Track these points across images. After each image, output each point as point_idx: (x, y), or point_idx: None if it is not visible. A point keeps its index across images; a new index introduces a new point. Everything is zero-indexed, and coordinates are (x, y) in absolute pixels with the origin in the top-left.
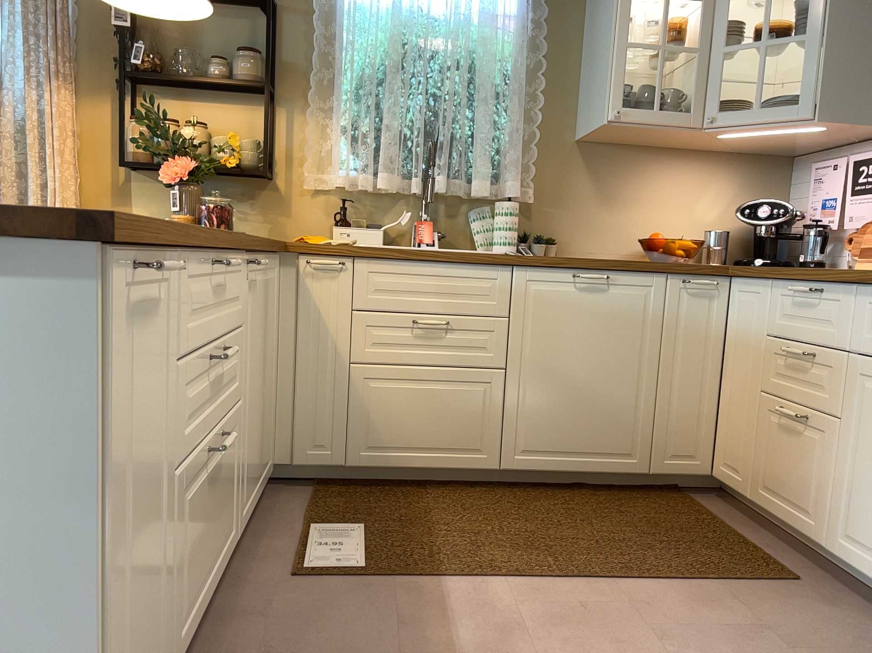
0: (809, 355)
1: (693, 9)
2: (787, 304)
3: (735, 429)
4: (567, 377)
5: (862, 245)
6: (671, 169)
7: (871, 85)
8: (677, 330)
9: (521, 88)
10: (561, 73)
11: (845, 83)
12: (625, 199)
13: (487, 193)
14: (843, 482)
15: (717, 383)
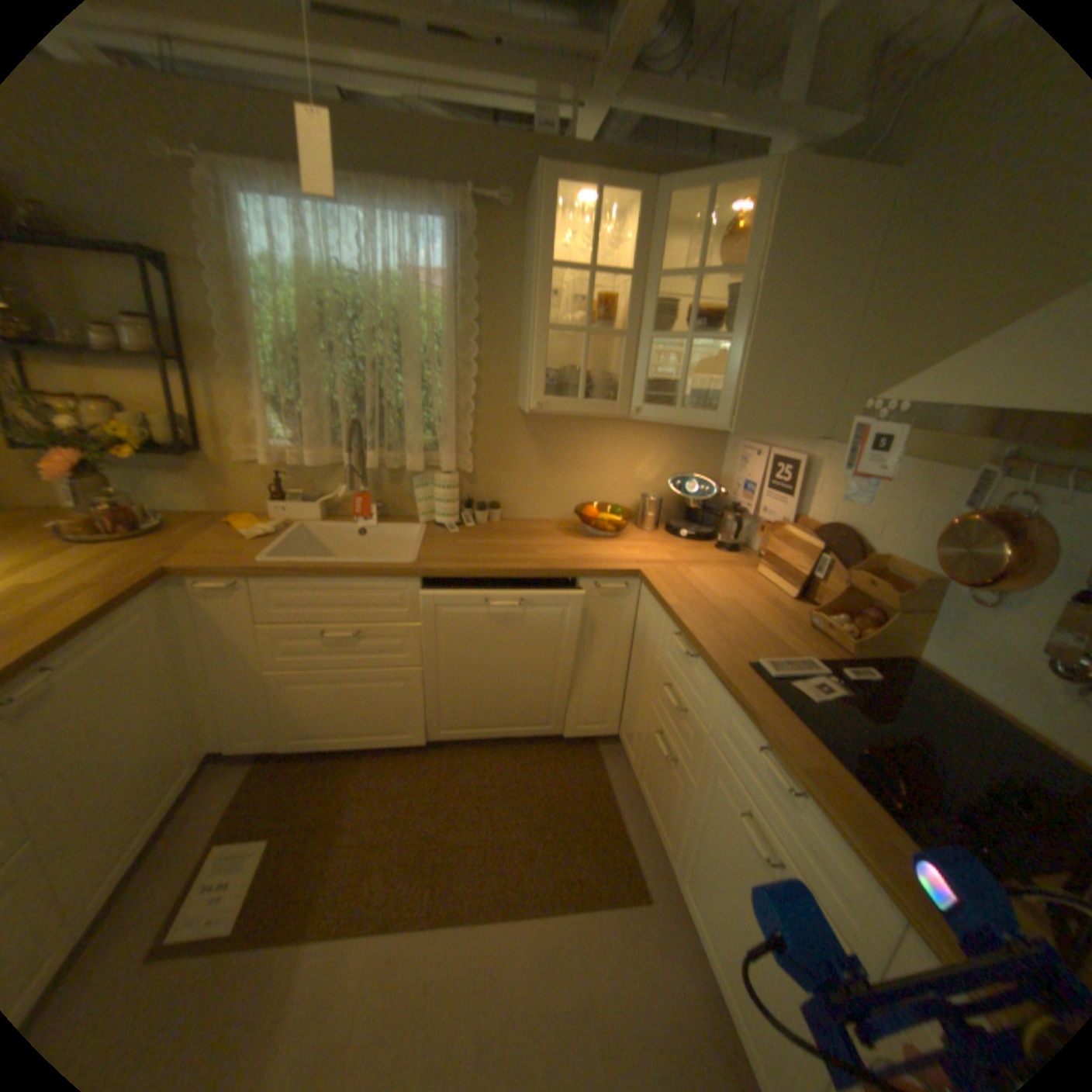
0: (681, 713)
1: (630, 278)
2: (674, 644)
3: (634, 715)
4: (484, 671)
5: (769, 544)
6: (612, 436)
7: (793, 395)
8: (588, 627)
9: (454, 357)
10: (500, 337)
11: (766, 393)
12: (568, 465)
13: (421, 472)
14: (693, 842)
15: (625, 667)
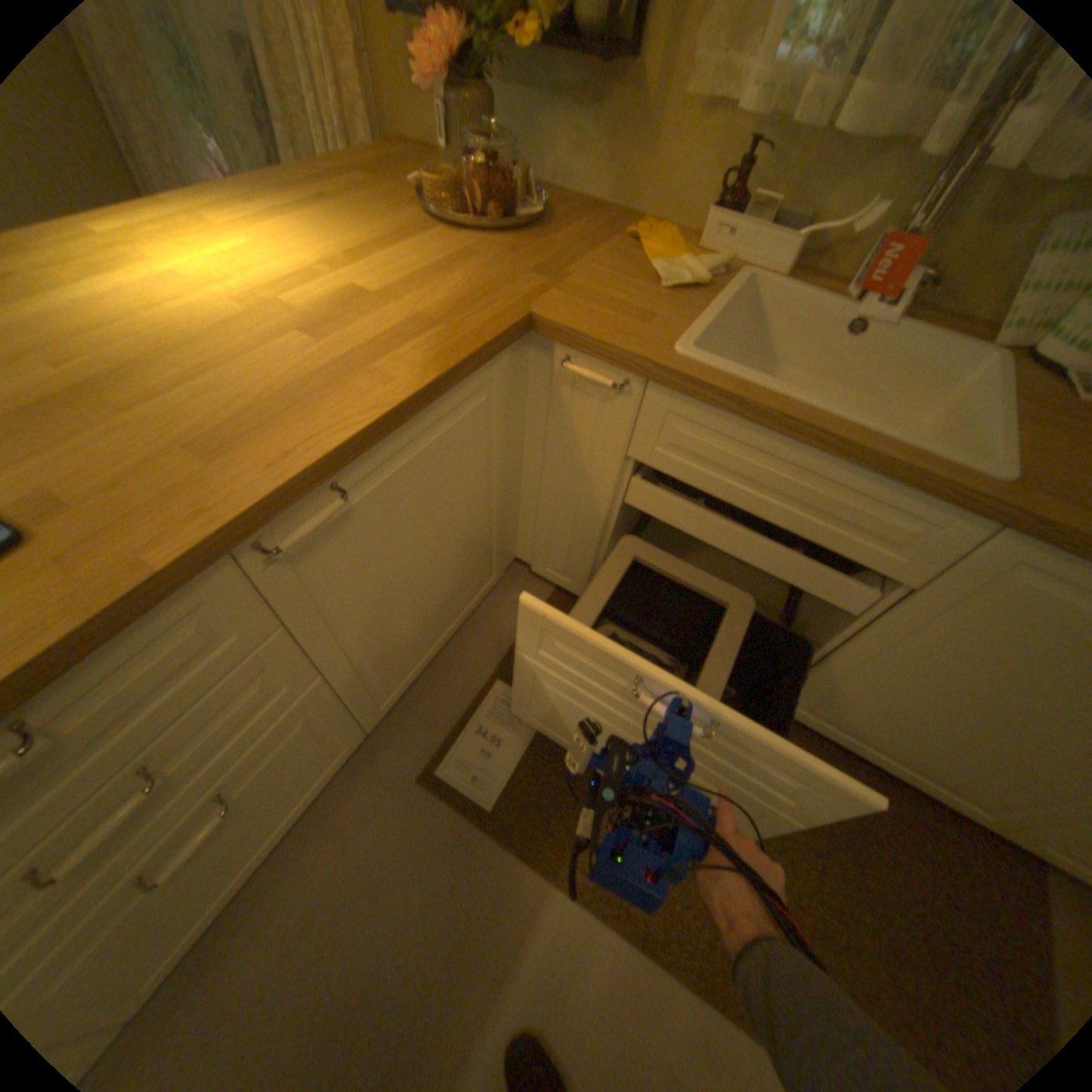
0: None
1: None
2: None
3: None
4: (964, 709)
5: None
6: None
7: None
8: None
9: None
10: None
11: None
12: None
13: None
14: None
15: None
